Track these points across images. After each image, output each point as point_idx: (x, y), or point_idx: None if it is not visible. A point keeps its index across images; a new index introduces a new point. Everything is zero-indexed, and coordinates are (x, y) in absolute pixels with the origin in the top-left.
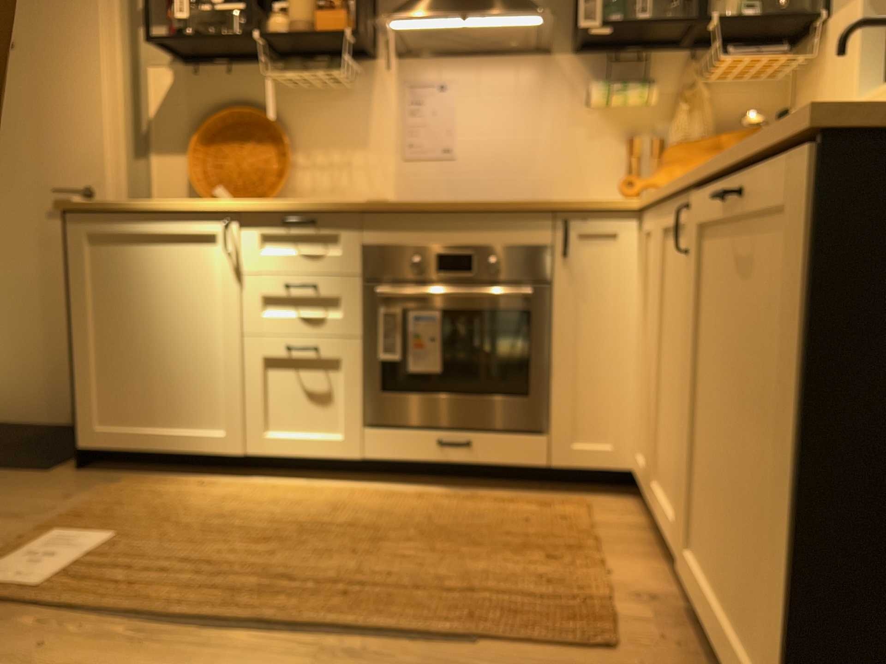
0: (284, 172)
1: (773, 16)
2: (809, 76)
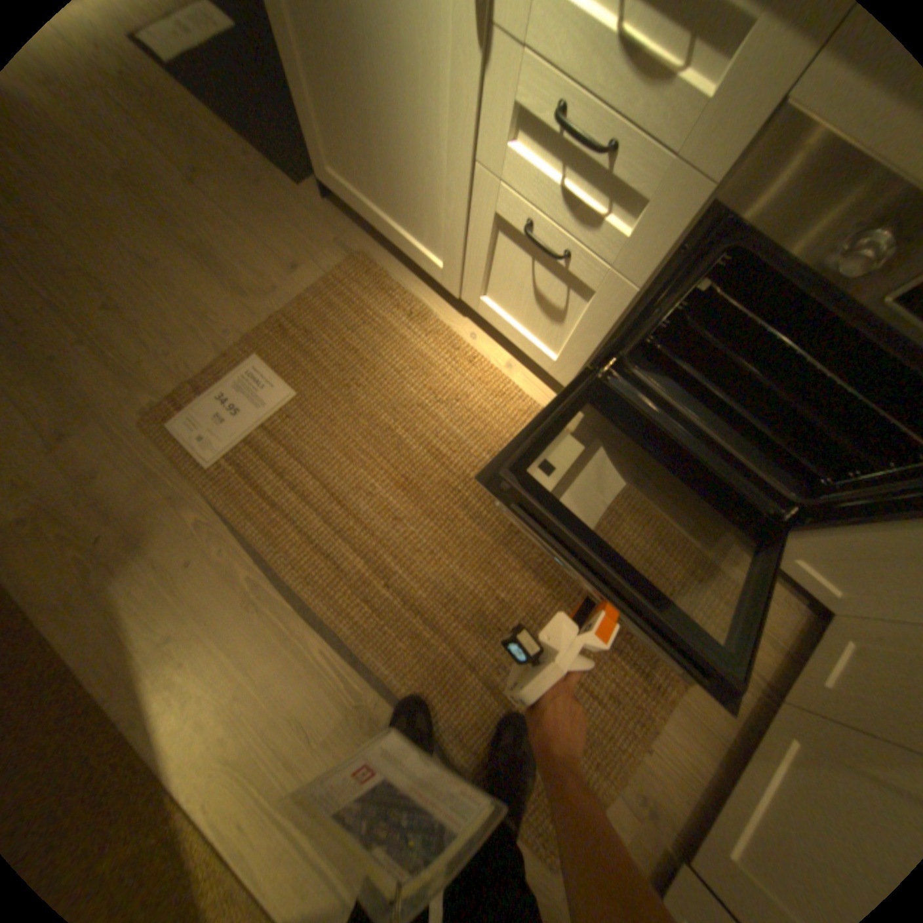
0: None
1: None
2: None
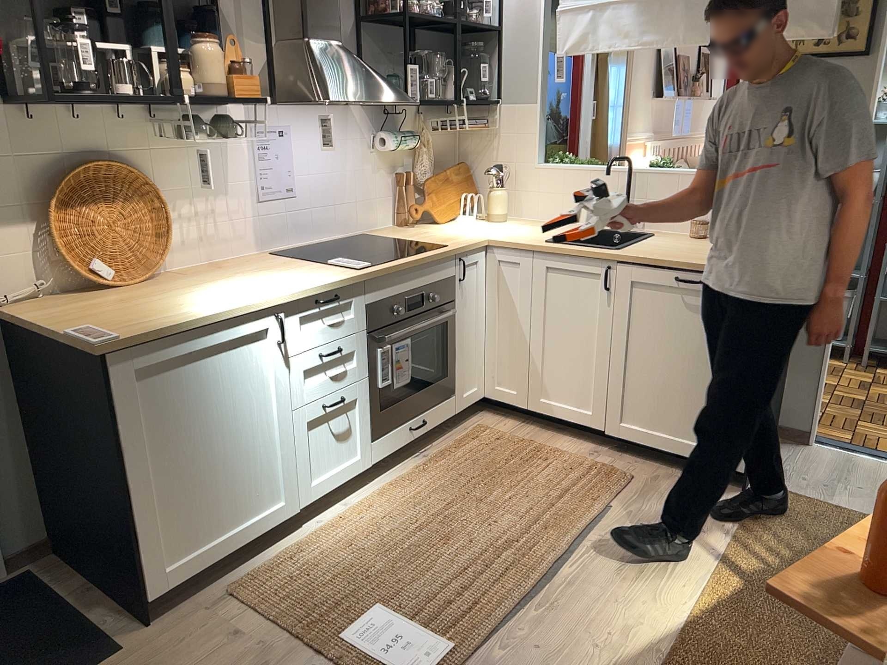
0: (168, 232)
1: (480, 100)
2: (481, 132)
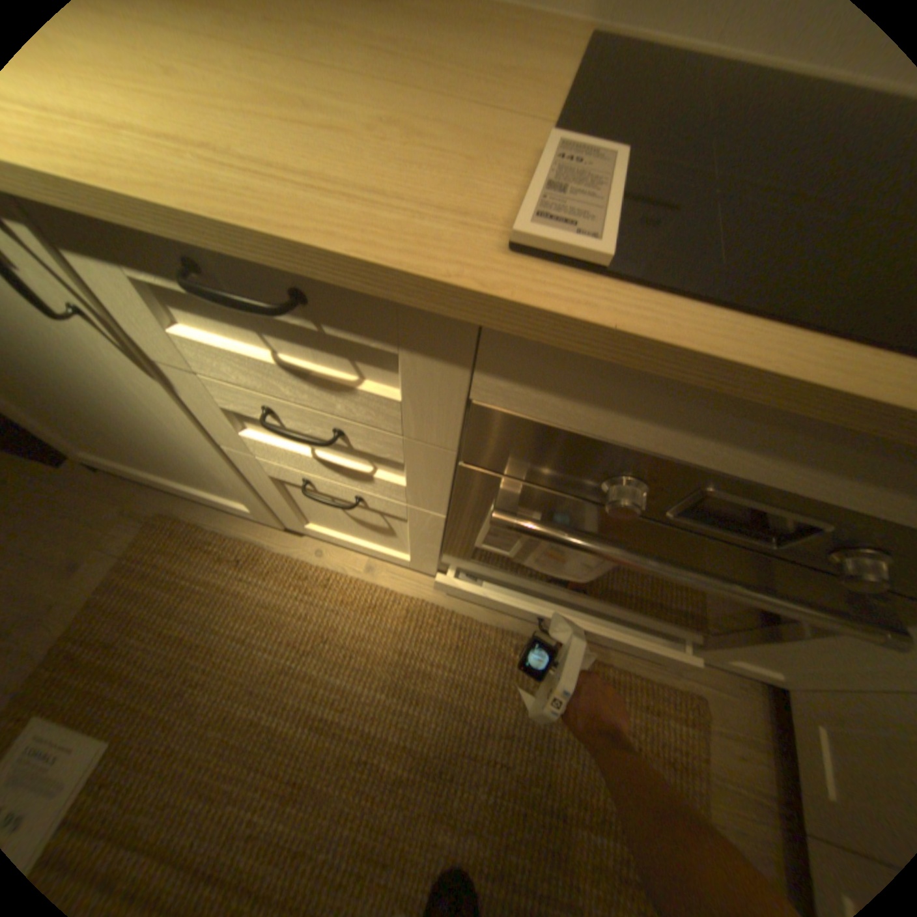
0: None
1: None
2: None
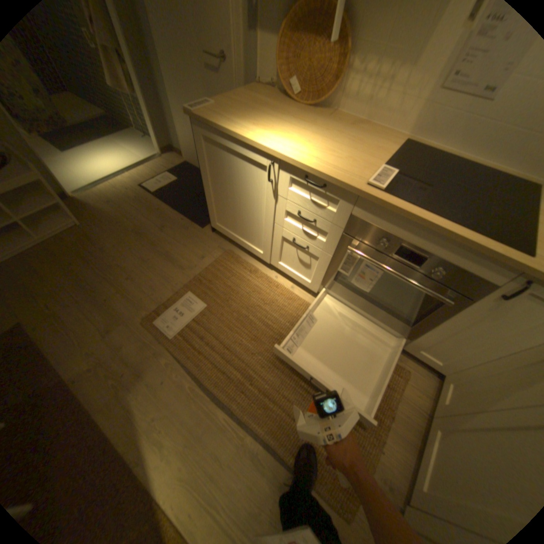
0: (340, 77)
1: None
2: None
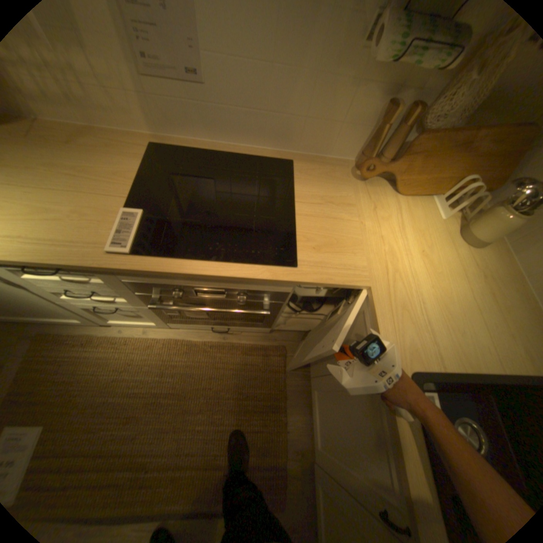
0: None
1: None
2: None
